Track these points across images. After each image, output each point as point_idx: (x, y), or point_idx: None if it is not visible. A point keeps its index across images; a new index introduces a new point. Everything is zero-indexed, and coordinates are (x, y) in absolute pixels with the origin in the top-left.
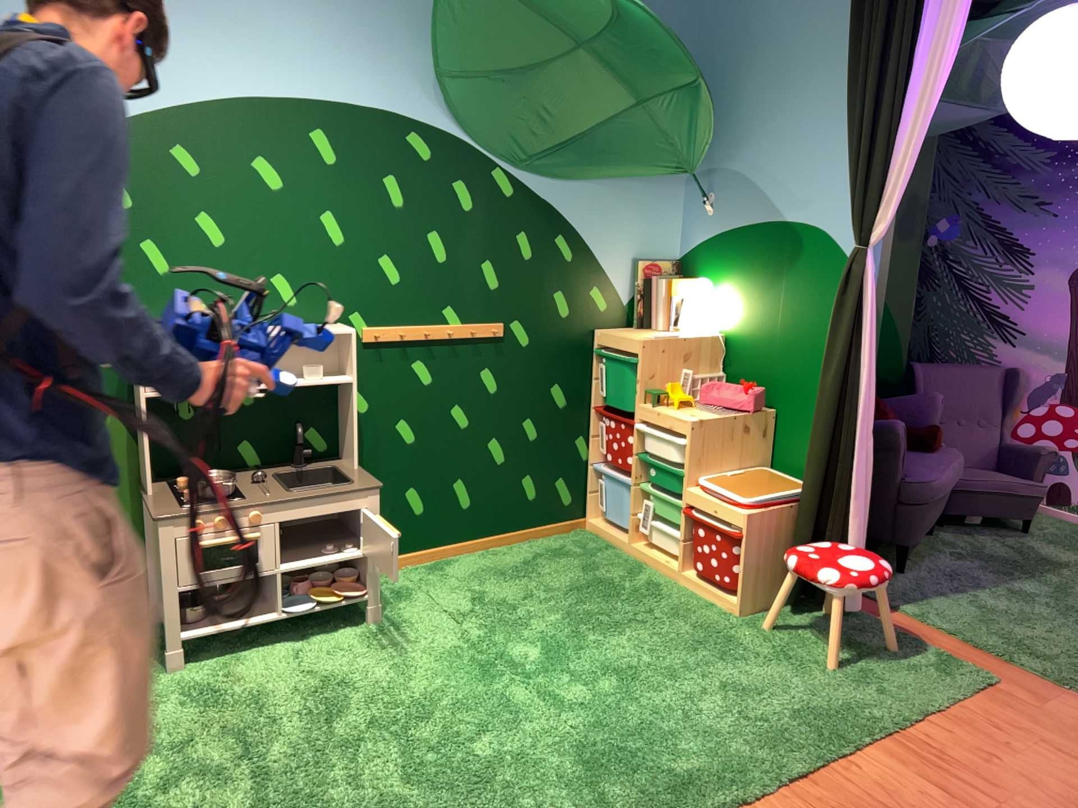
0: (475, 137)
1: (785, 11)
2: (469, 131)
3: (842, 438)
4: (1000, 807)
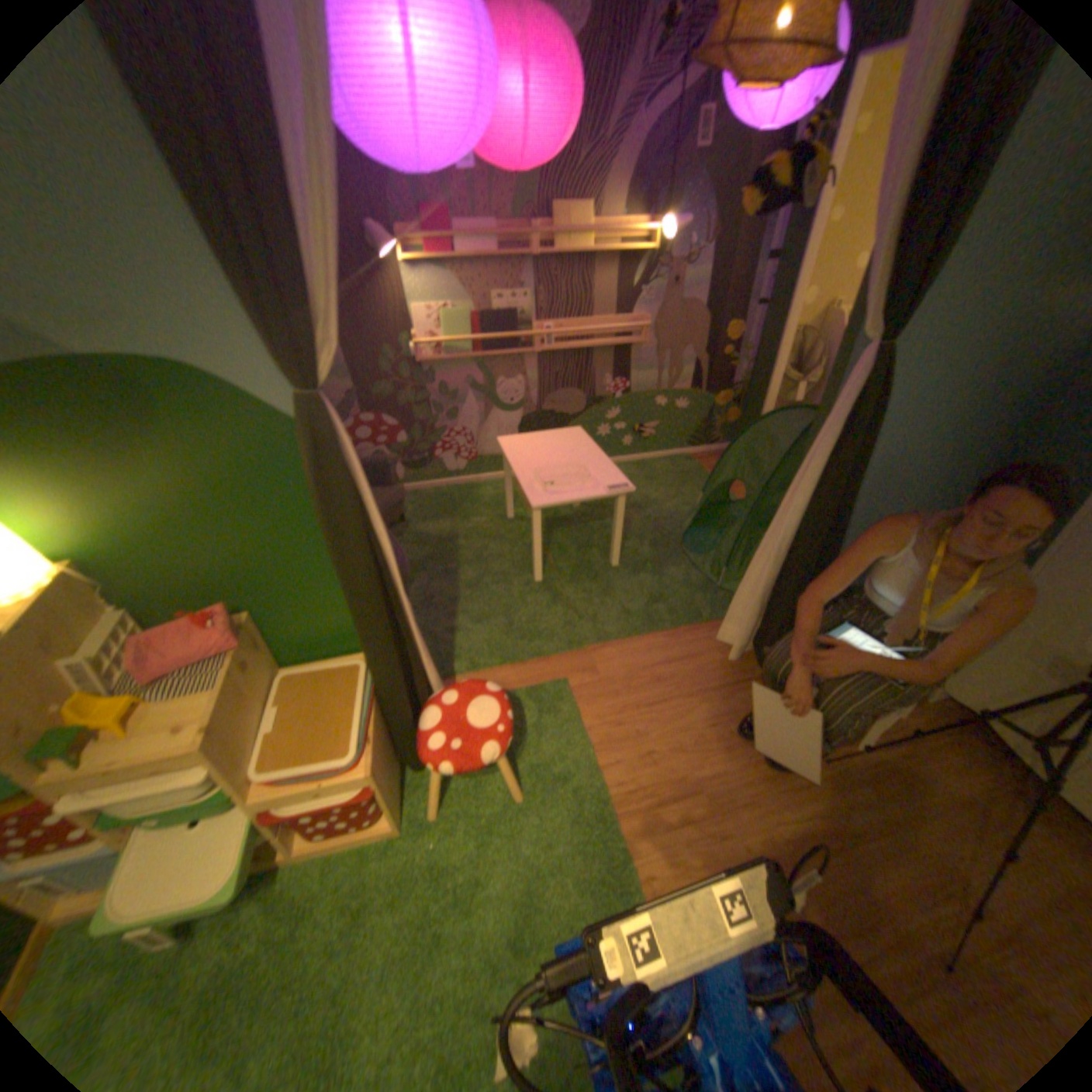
0: None
1: None
2: None
3: (402, 609)
4: (718, 795)
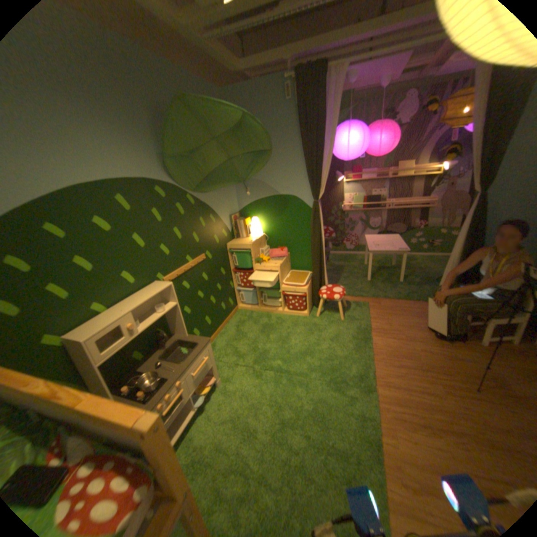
0: (178, 180)
1: (267, 118)
2: (175, 178)
3: (322, 257)
4: (410, 338)
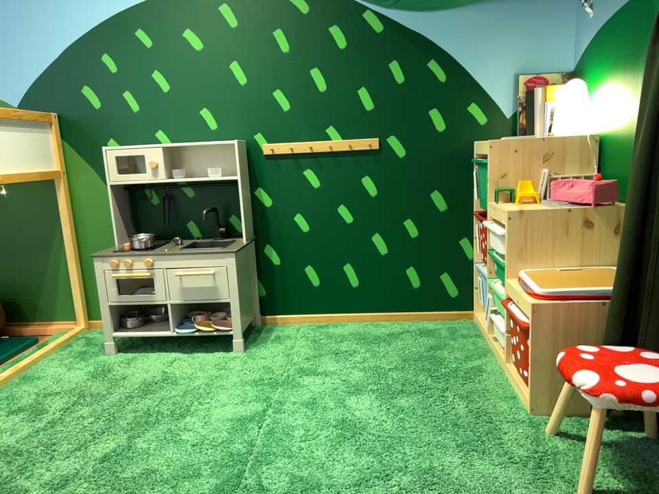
0: None
1: None
2: None
3: None
4: None
